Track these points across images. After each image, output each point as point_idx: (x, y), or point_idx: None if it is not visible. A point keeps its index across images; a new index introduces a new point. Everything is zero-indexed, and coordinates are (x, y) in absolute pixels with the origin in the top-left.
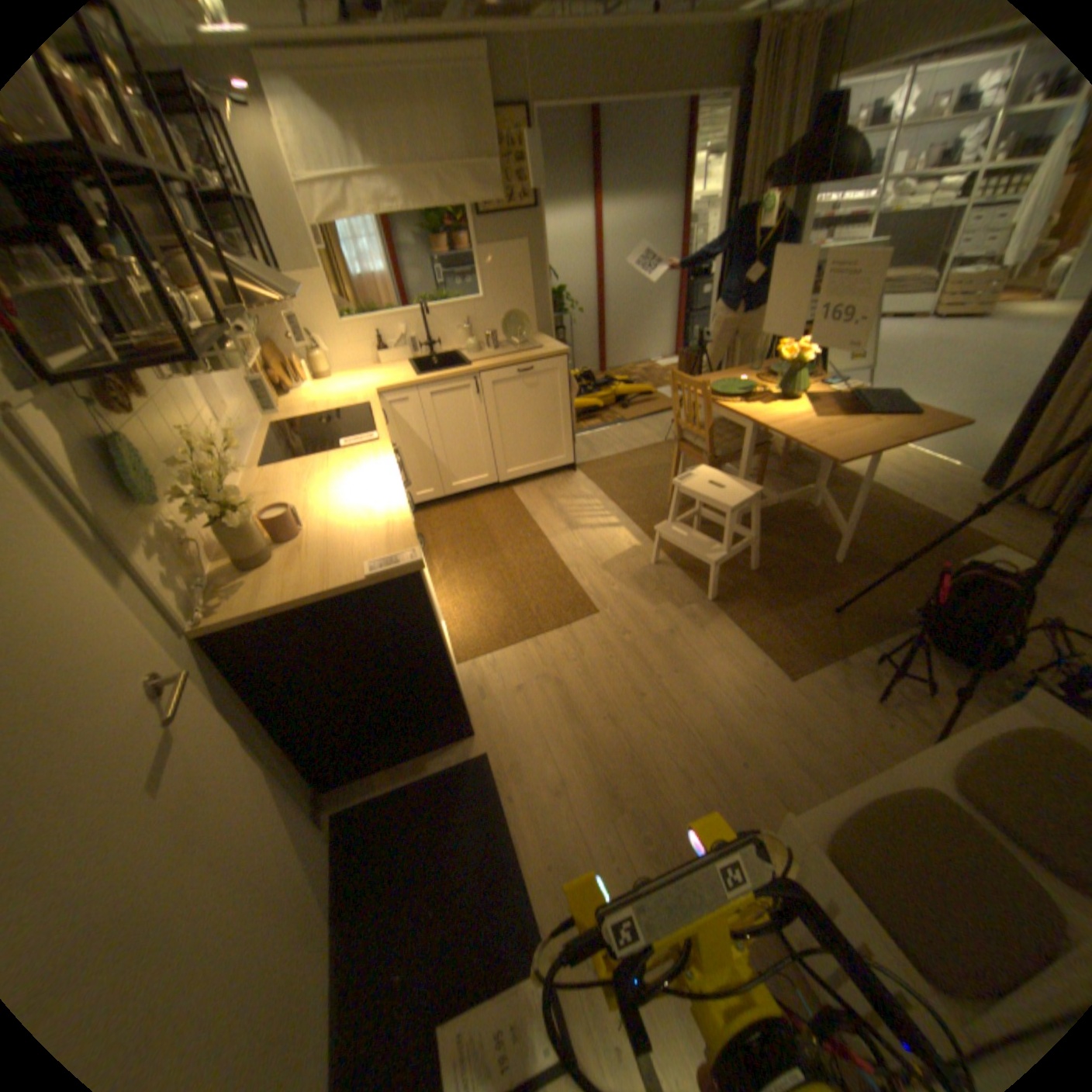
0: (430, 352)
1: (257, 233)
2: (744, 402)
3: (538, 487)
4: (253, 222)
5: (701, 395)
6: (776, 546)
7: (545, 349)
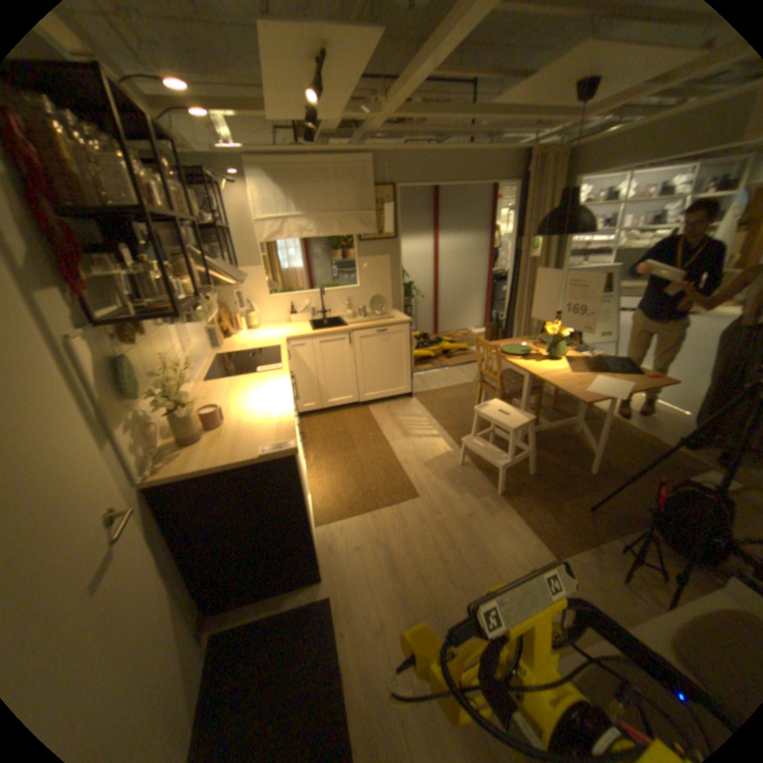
0: (323, 317)
1: (229, 245)
2: (523, 360)
3: (385, 407)
4: (227, 239)
5: (495, 354)
6: (548, 459)
7: (396, 319)
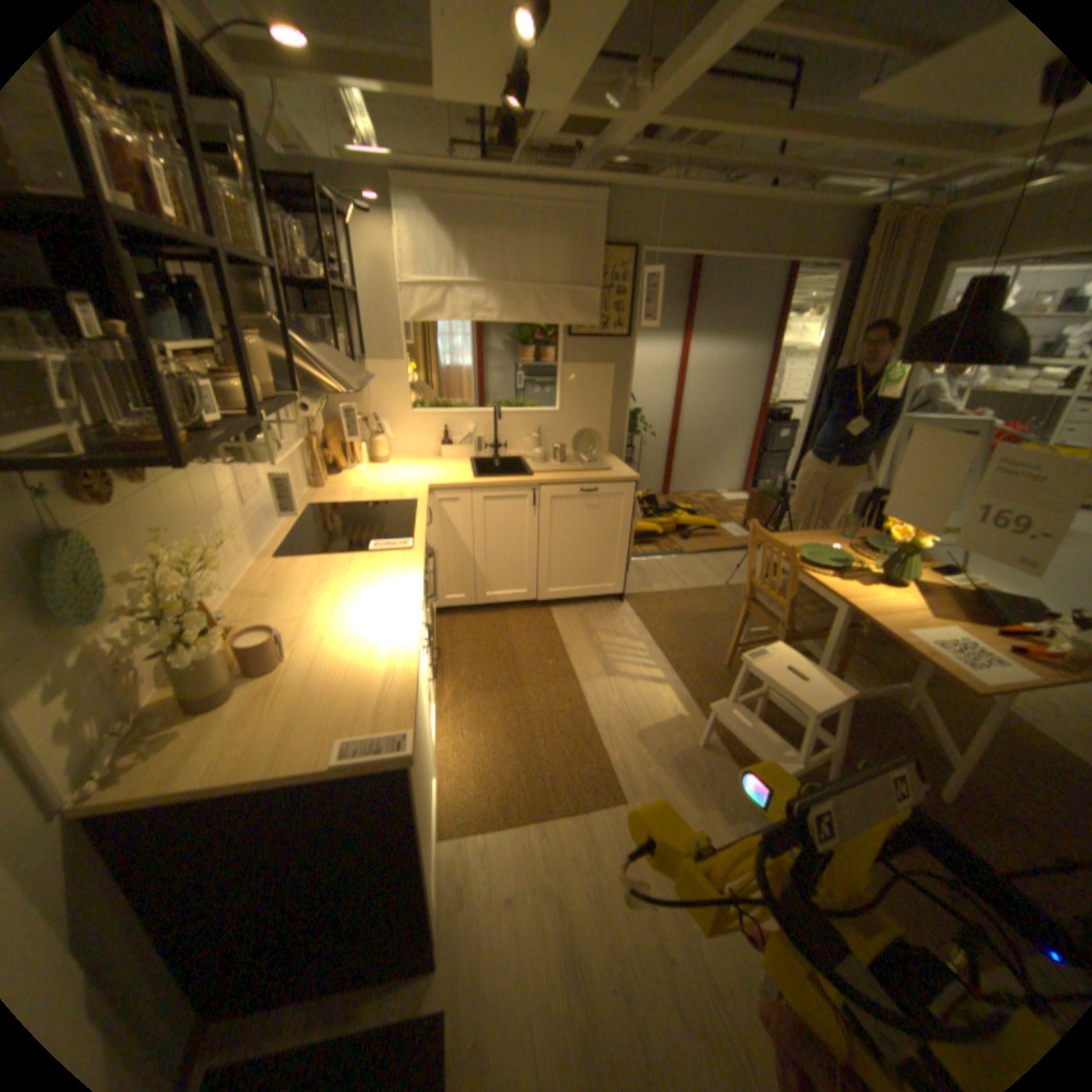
0: (495, 454)
1: (354, 320)
2: (837, 577)
3: (578, 613)
4: (353, 311)
5: (784, 557)
6: (860, 757)
7: (613, 470)
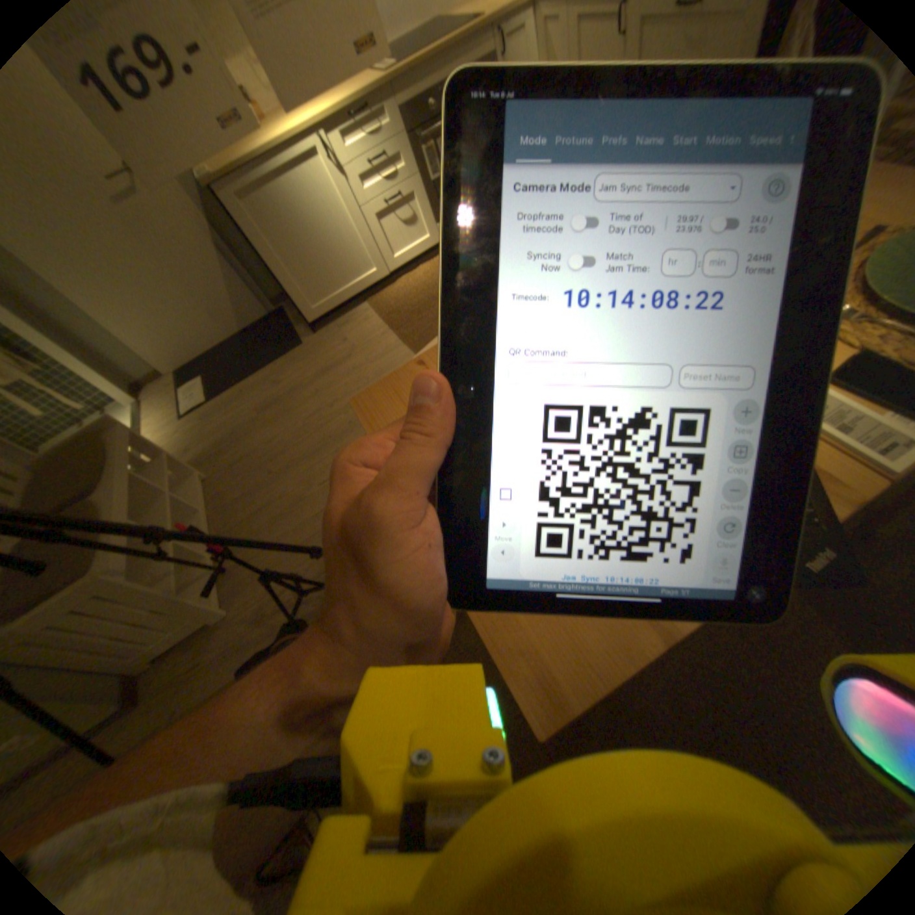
0: None
1: None
2: None
3: None
4: None
5: None
6: None
7: None
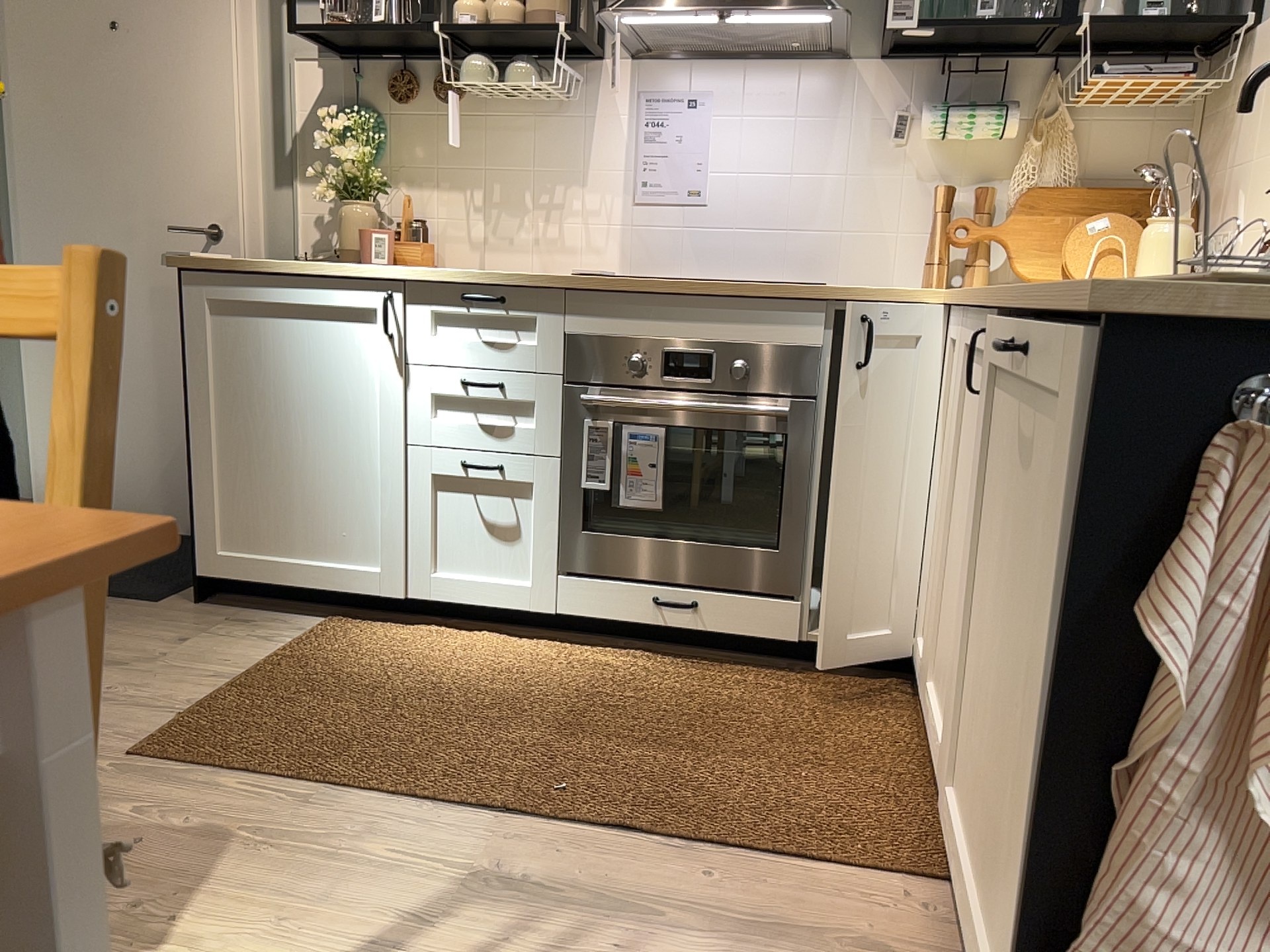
0: None
1: None
2: None
3: None
4: None
5: None
6: None
7: None
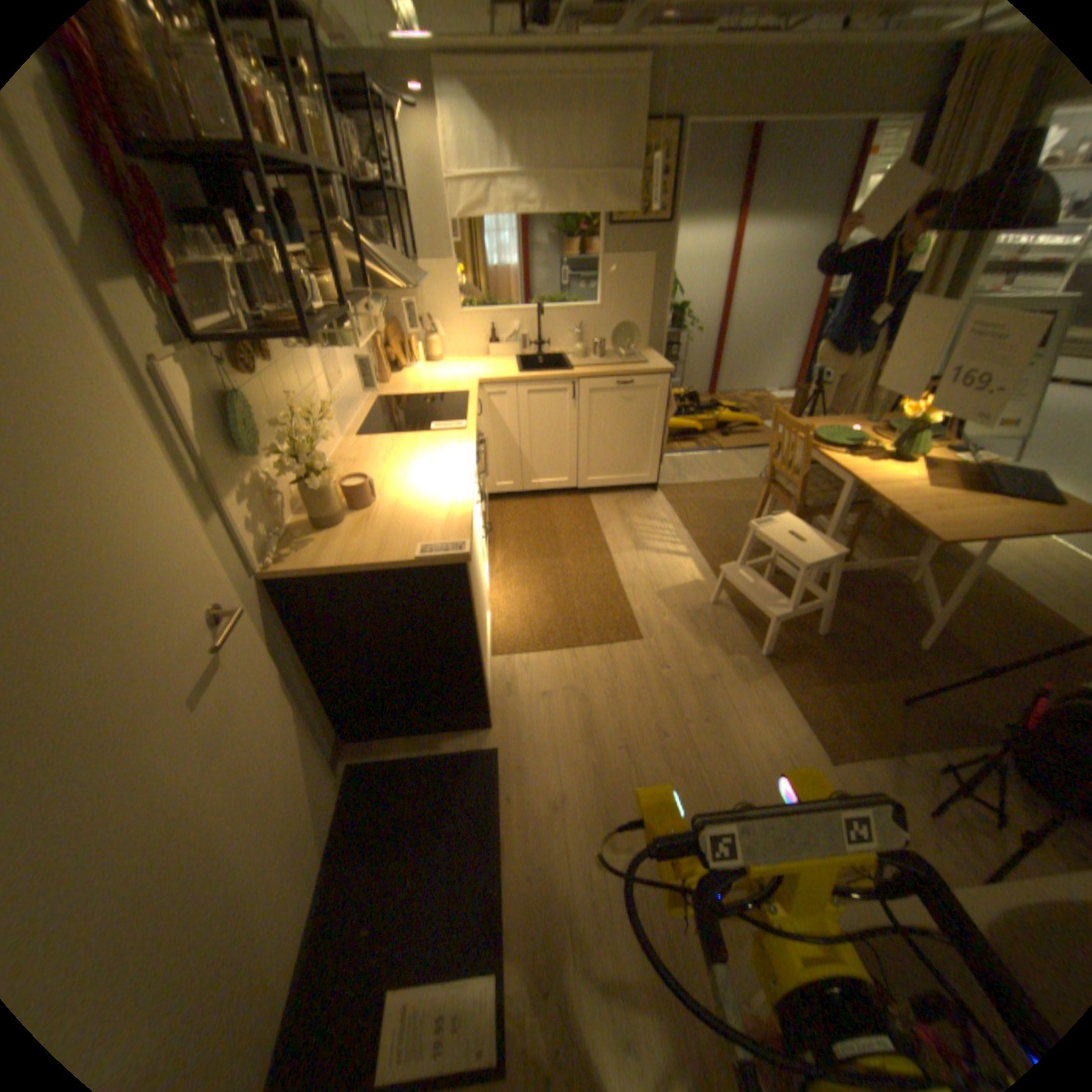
0: (538, 351)
1: (405, 221)
2: (849, 454)
3: (615, 500)
4: (403, 212)
5: (803, 439)
6: (855, 615)
7: (652, 364)
